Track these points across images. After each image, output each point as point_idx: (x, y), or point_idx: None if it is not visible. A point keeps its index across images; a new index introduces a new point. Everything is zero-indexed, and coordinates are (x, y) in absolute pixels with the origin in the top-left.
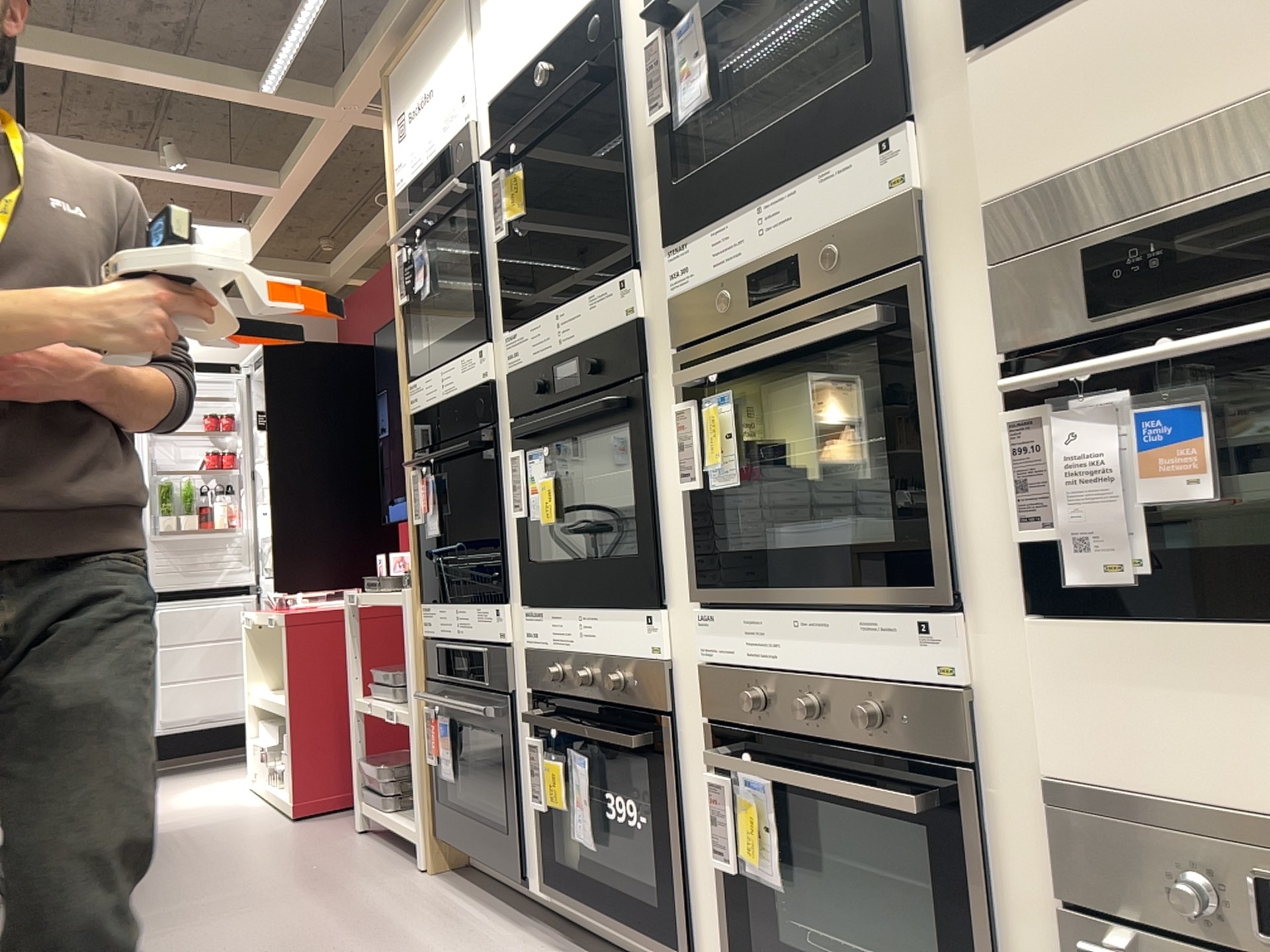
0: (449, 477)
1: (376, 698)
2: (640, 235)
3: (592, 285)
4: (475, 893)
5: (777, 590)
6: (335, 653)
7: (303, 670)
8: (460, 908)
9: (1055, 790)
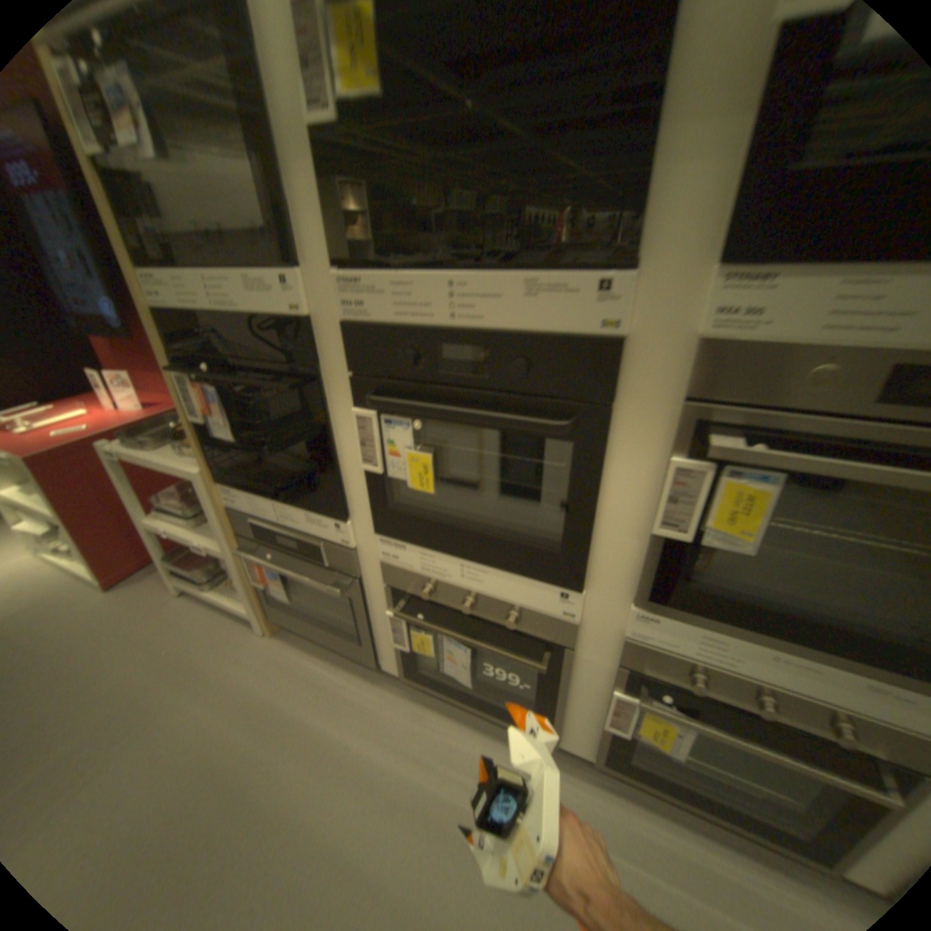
0: (227, 379)
1: (165, 520)
2: (656, 216)
3: (534, 260)
4: (318, 652)
5: (768, 635)
6: (92, 473)
7: (66, 495)
8: (319, 674)
9: None
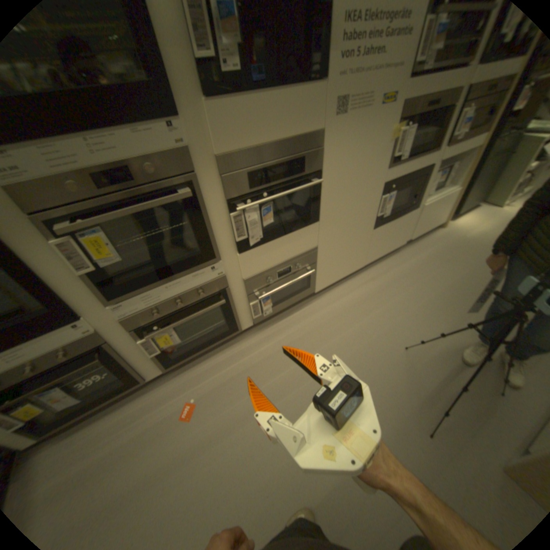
0: None
1: None
2: None
3: None
4: None
5: (153, 283)
6: None
7: None
8: None
9: (244, 281)
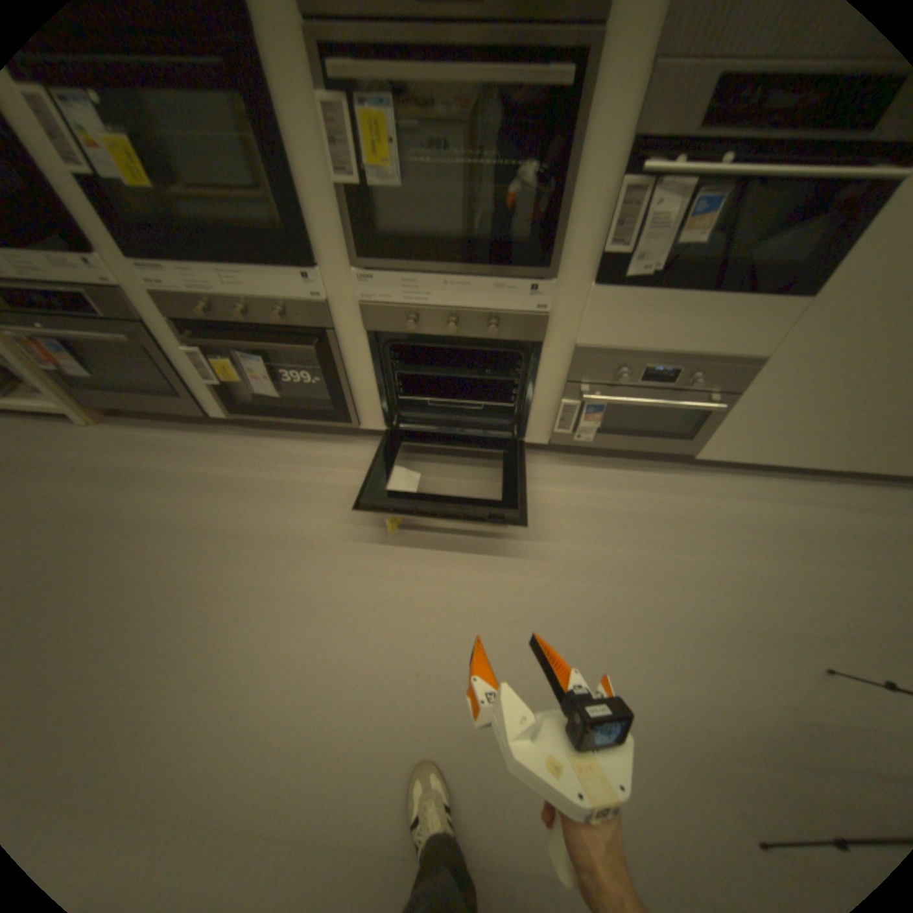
0: None
1: None
2: None
3: None
4: (150, 426)
5: (431, 264)
6: None
7: None
8: (156, 440)
9: (578, 349)
